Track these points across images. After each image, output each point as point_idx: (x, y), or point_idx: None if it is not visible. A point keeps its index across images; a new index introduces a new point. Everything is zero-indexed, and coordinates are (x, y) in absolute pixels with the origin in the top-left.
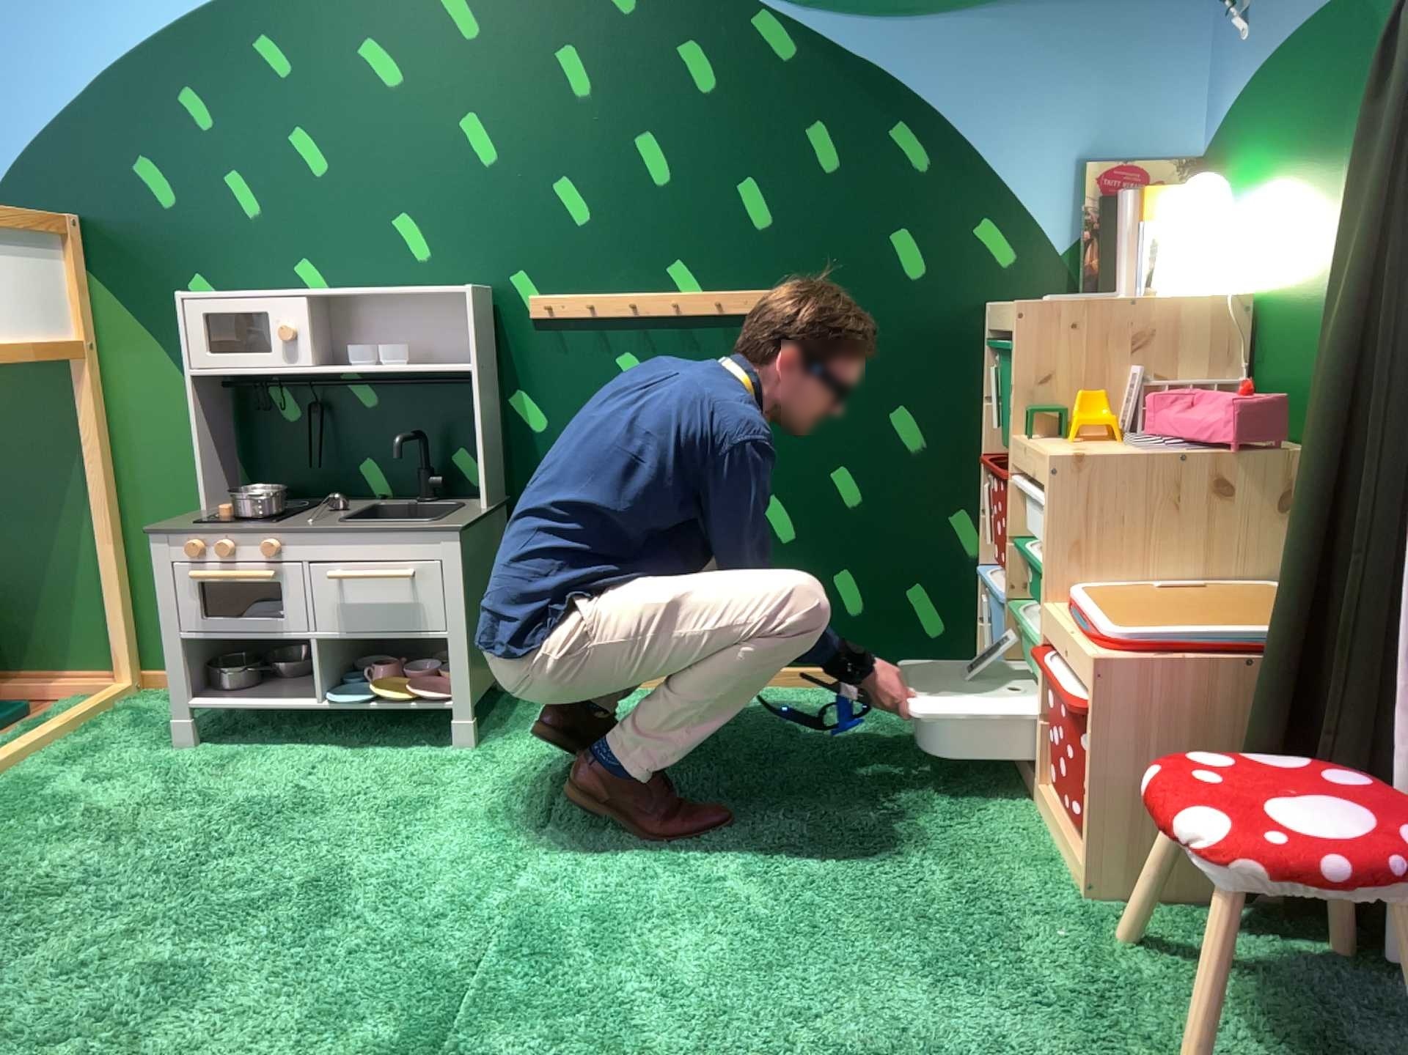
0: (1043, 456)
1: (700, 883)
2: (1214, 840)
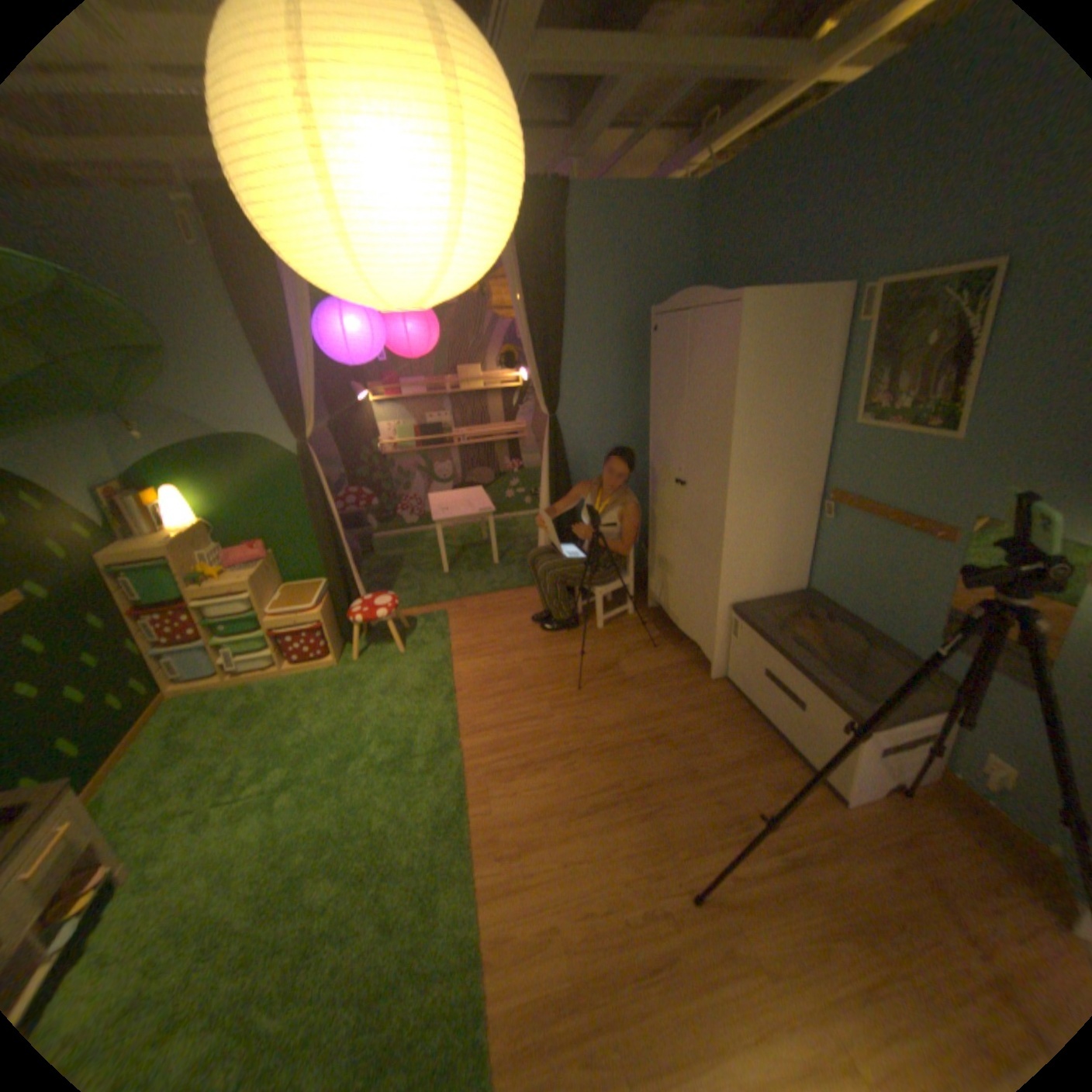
0: (232, 585)
1: (305, 741)
2: (383, 614)
